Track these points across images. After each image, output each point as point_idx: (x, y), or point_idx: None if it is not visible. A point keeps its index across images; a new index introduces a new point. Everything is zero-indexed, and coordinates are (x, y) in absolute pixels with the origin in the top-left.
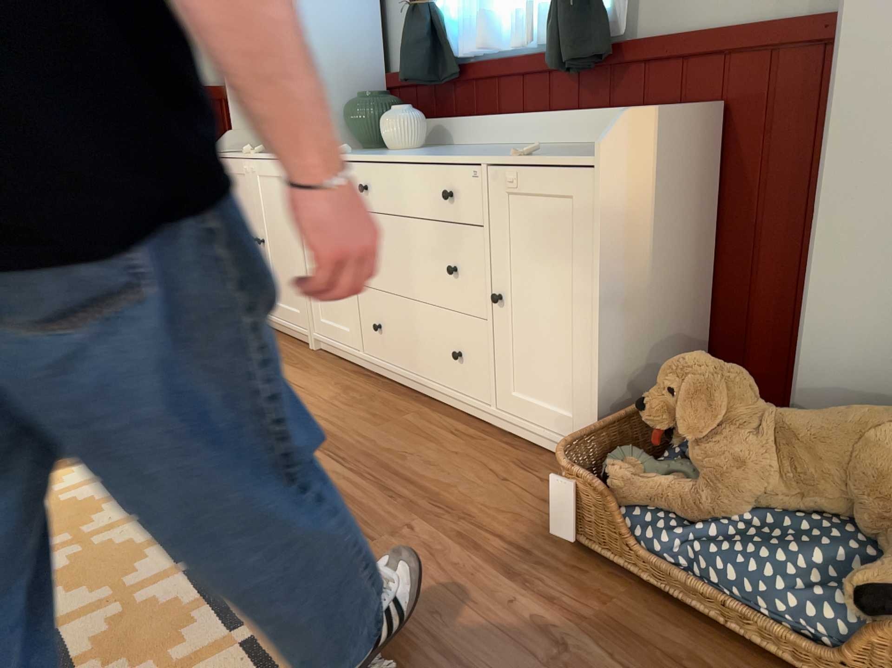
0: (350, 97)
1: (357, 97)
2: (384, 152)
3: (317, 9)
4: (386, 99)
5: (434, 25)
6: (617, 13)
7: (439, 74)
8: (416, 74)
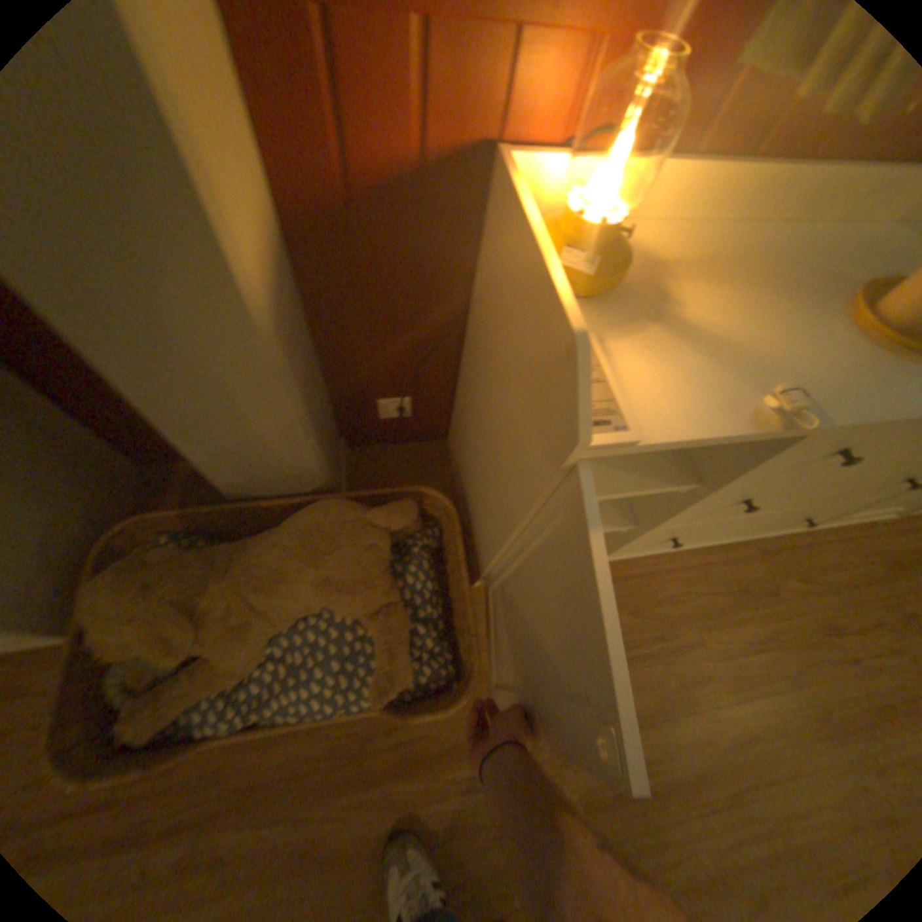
0: None
1: None
2: None
3: None
4: None
5: None
6: None
7: None
8: None
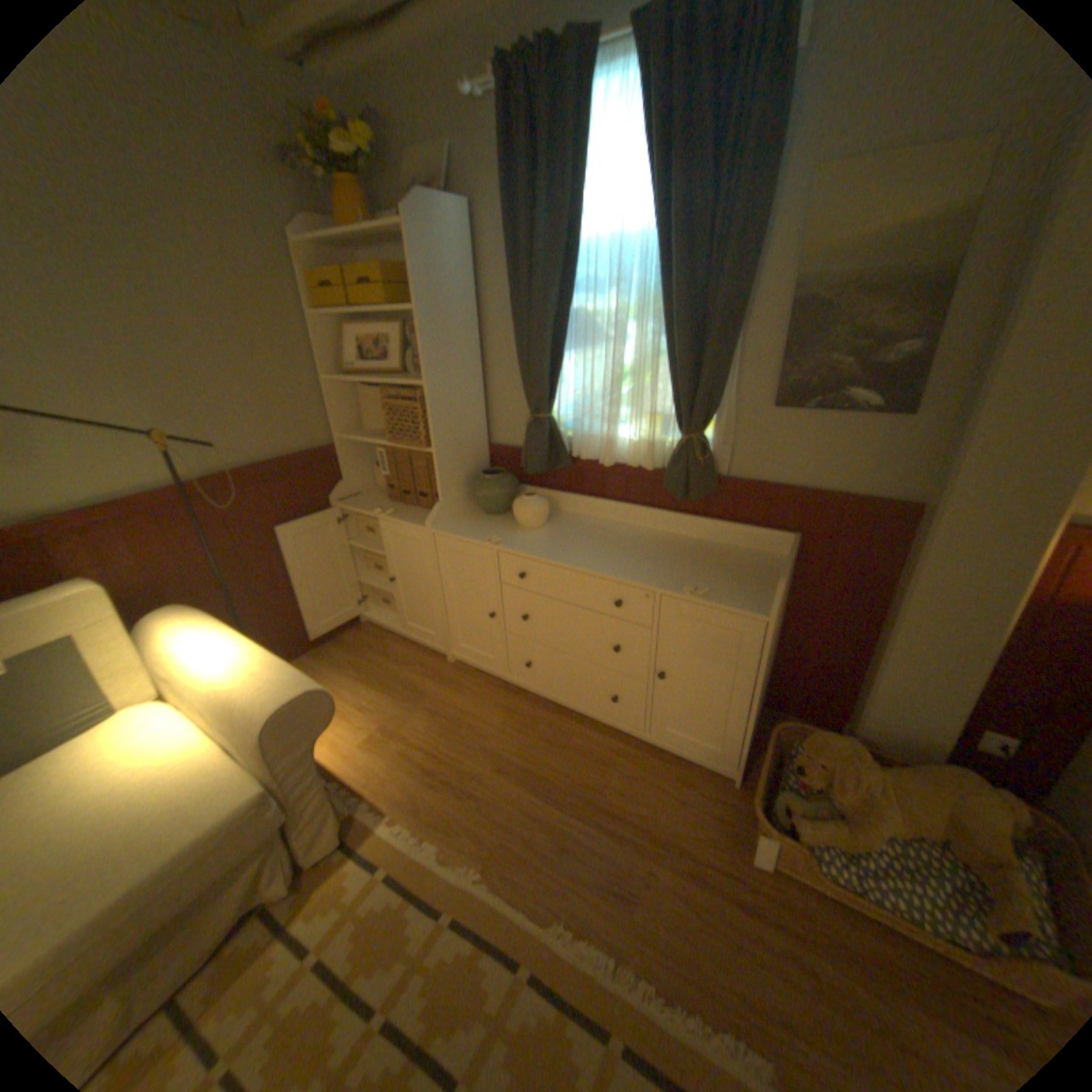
0: (467, 469)
1: (484, 478)
2: (523, 533)
3: (445, 406)
4: (508, 479)
5: (554, 431)
6: (721, 458)
7: (553, 463)
8: (541, 469)
